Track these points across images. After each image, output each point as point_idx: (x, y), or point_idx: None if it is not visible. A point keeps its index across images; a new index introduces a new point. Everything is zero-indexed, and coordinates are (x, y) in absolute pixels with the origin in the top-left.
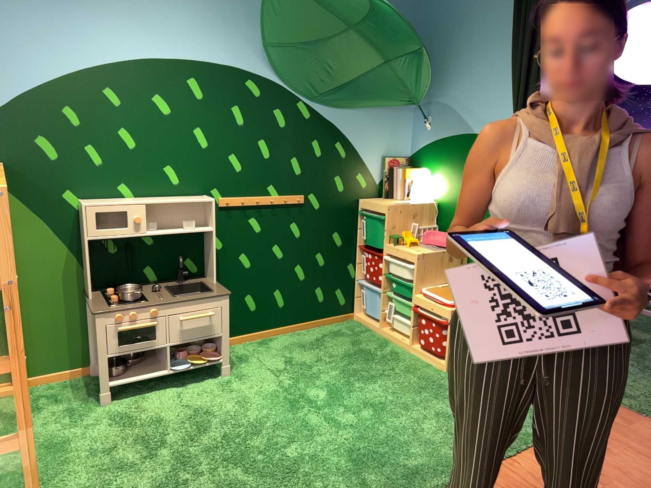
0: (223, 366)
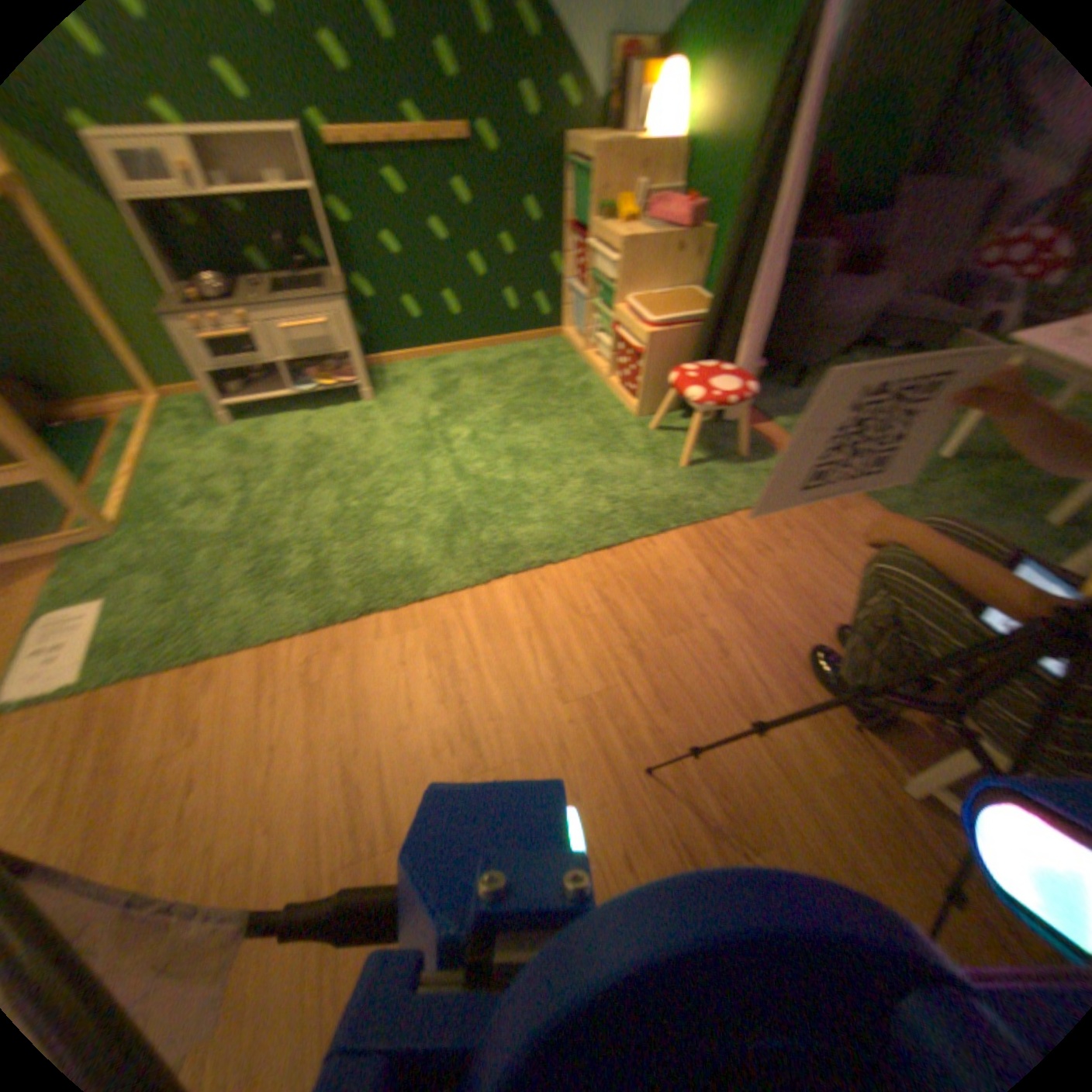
0: (359, 390)
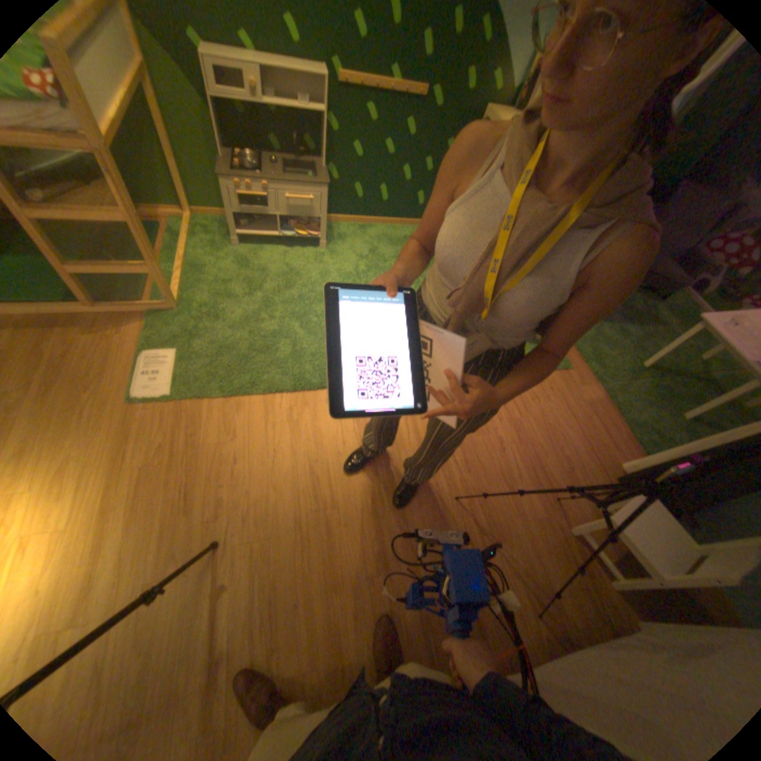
0: (320, 243)
